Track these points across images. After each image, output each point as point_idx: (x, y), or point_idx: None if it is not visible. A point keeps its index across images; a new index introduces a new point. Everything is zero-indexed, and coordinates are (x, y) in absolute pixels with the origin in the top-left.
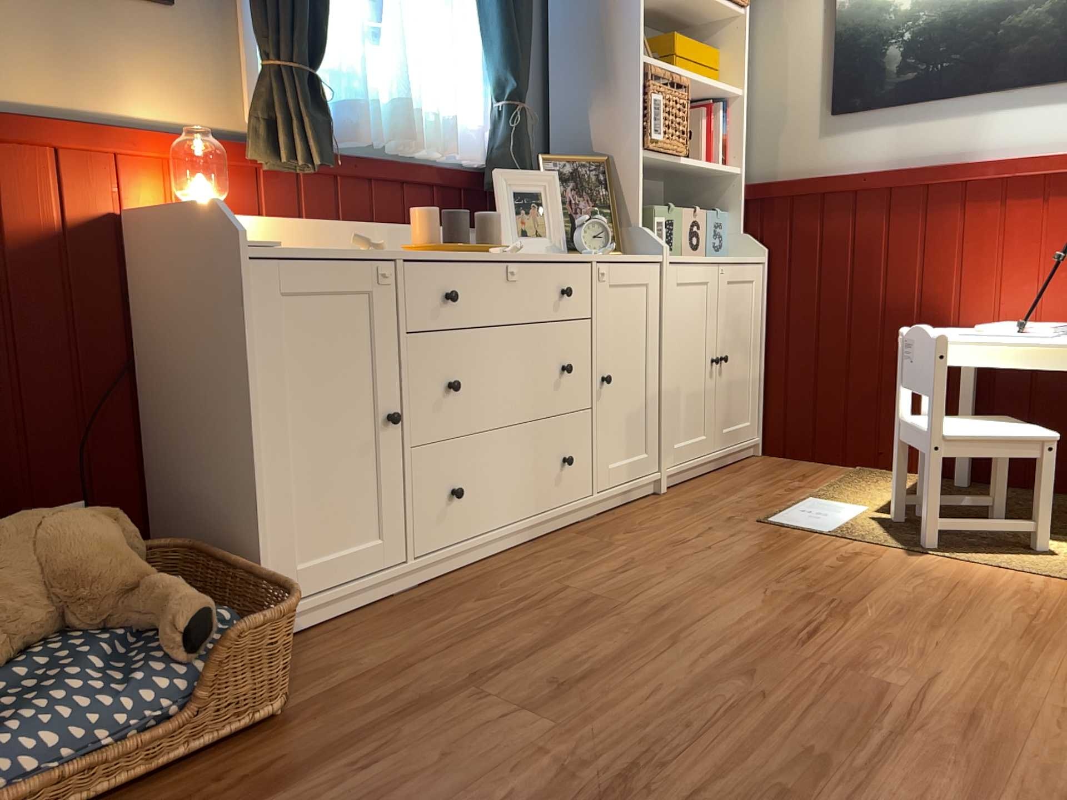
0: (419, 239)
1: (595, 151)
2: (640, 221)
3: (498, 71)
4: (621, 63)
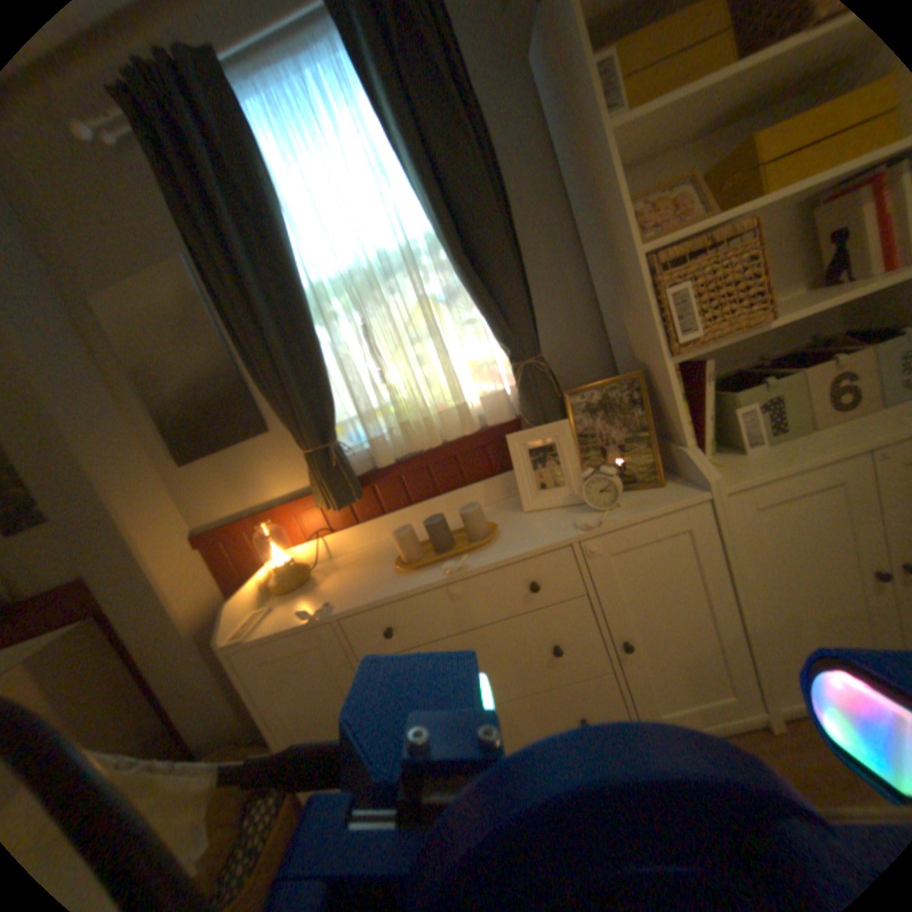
0: (404, 553)
1: (638, 356)
2: (697, 432)
3: (497, 337)
4: (627, 260)
